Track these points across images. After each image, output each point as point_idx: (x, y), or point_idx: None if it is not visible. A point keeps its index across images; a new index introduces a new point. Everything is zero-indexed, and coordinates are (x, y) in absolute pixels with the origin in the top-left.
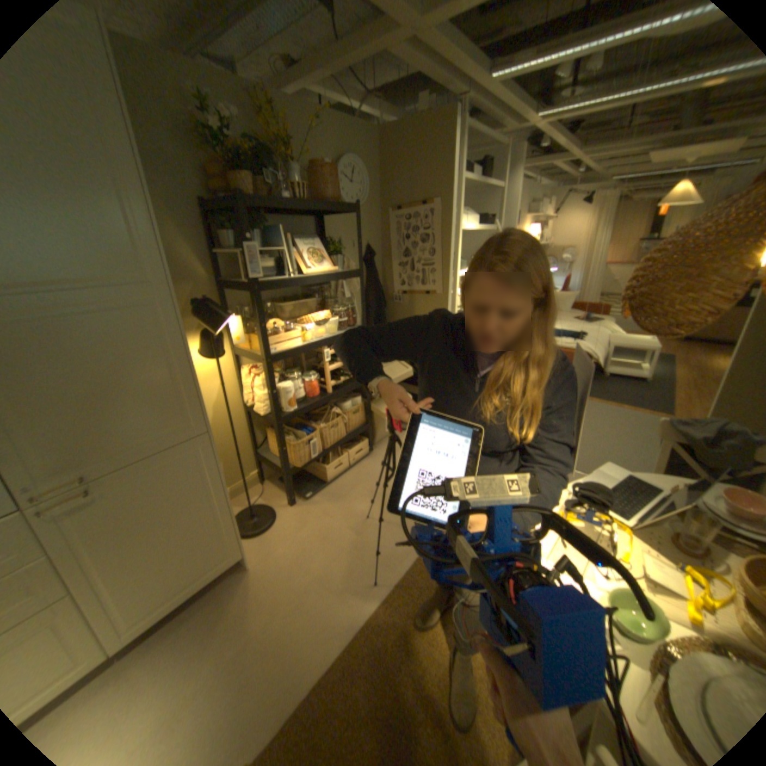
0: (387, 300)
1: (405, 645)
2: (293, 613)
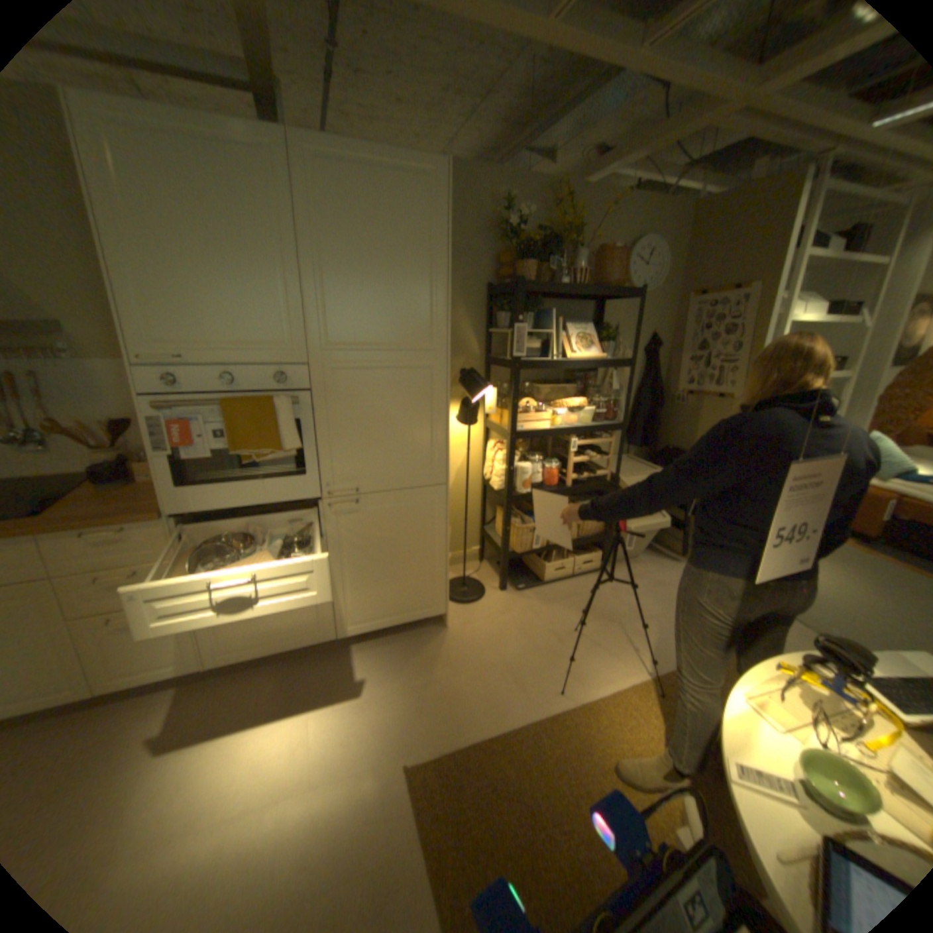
0: (666, 399)
1: (575, 761)
2: (475, 680)
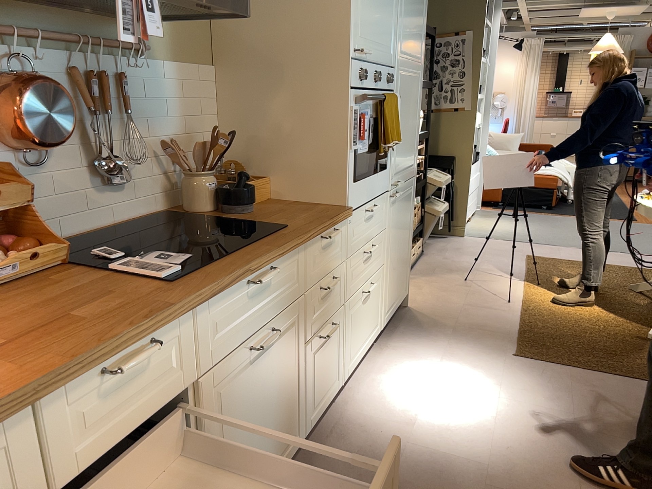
0: None
1: (551, 315)
2: (467, 315)
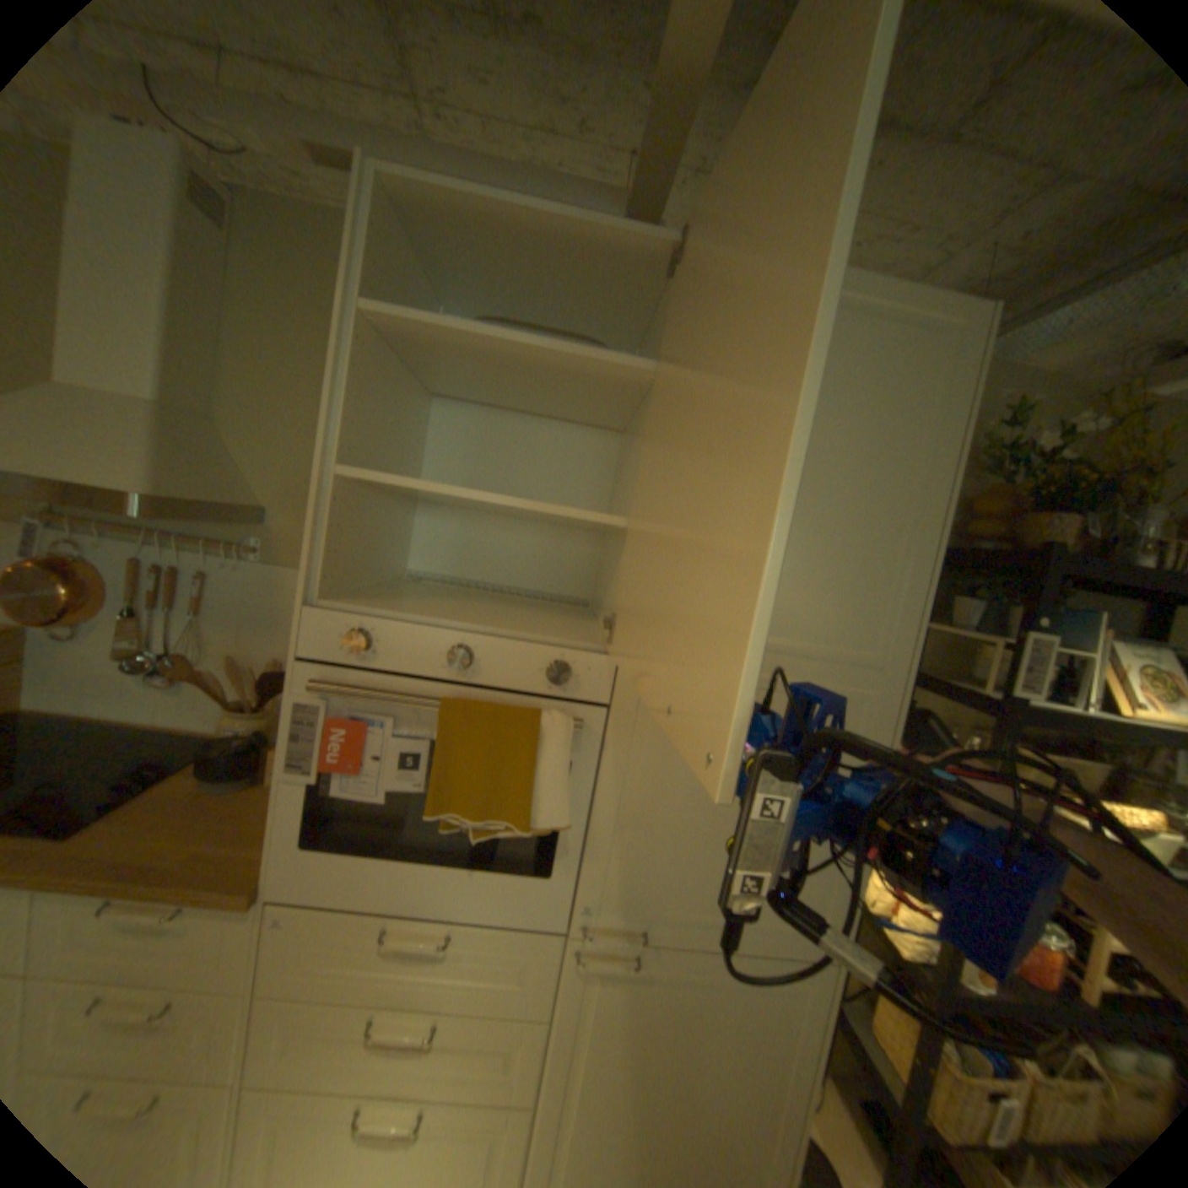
0: None
1: None
2: None
